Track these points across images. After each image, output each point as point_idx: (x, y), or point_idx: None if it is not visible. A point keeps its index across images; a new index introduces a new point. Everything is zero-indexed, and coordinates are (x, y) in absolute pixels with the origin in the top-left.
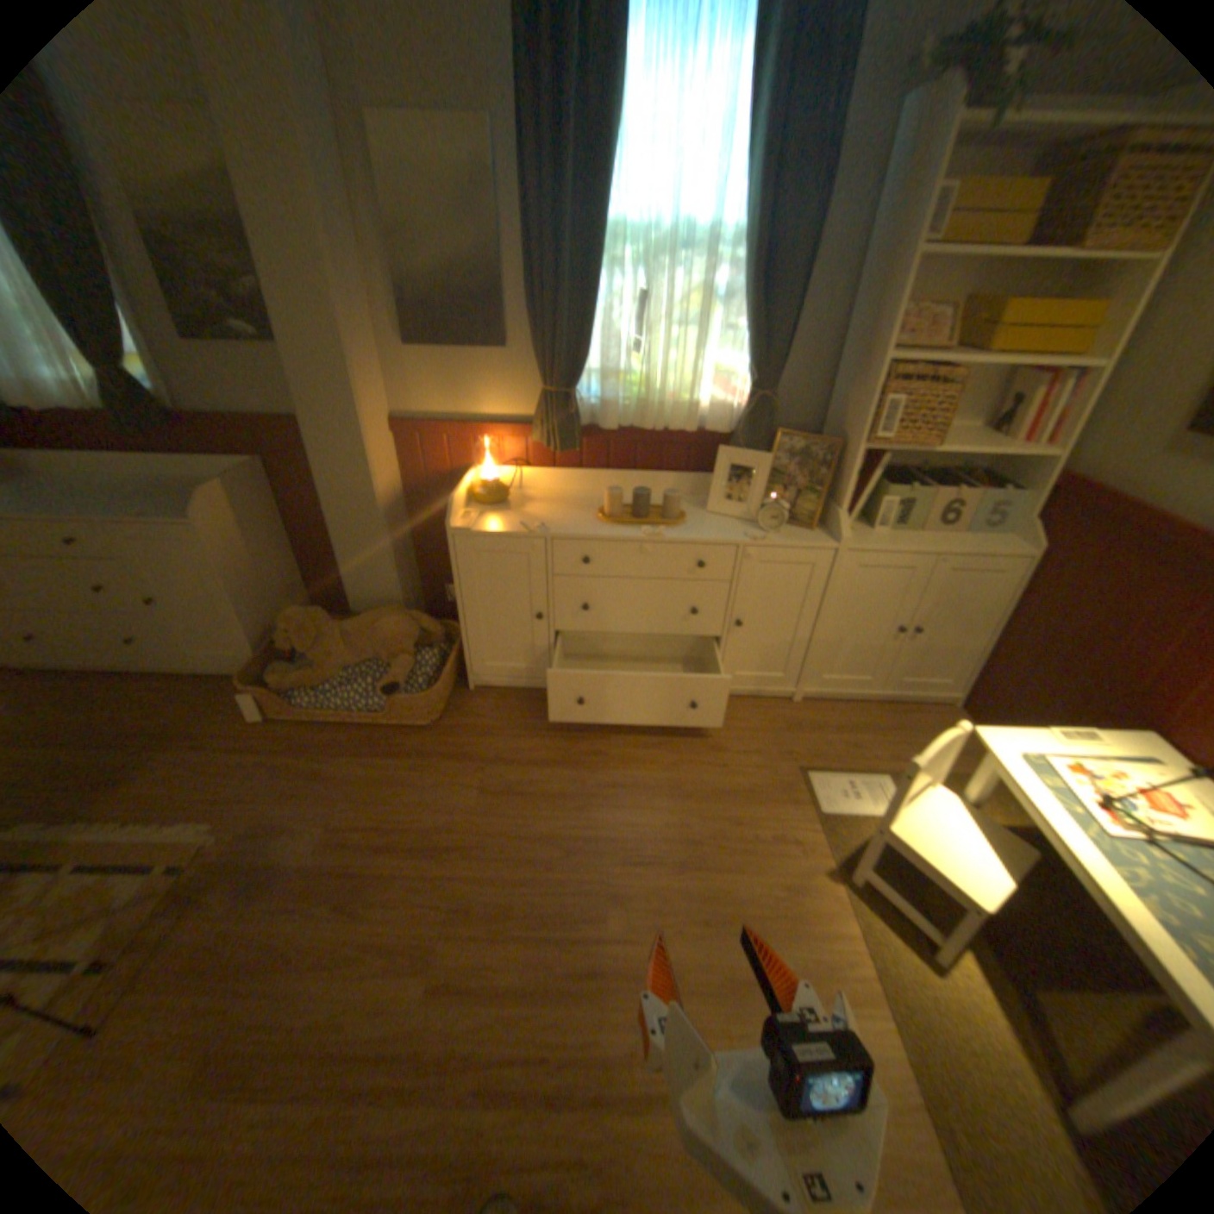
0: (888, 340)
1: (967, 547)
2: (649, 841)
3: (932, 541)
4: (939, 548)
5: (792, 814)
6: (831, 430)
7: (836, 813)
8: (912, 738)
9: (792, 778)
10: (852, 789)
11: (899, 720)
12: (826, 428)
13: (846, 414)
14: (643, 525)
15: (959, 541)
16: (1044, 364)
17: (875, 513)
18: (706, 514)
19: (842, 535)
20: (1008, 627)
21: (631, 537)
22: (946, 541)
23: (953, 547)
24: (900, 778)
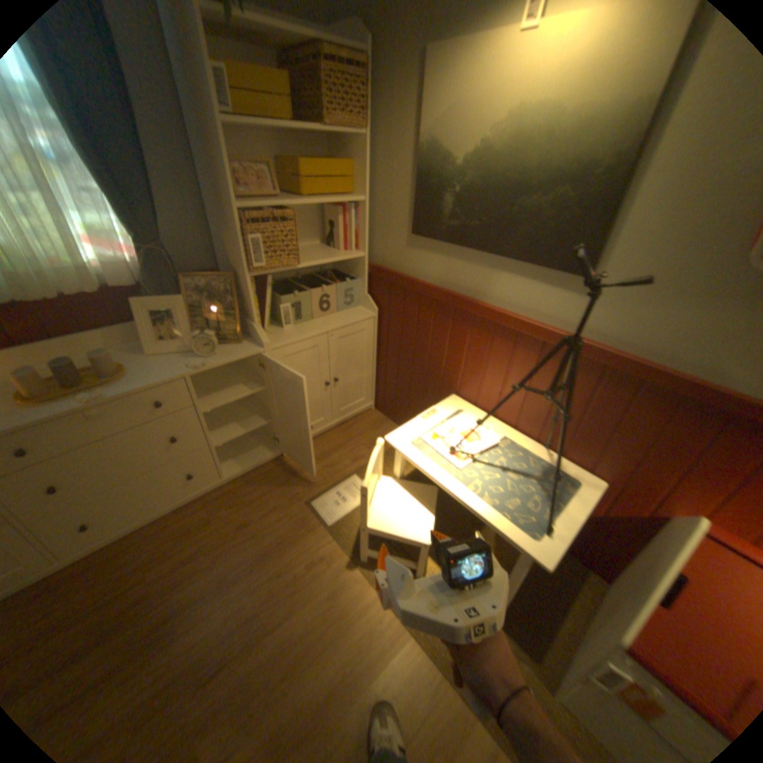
0: (228, 193)
1: (340, 322)
2: (213, 646)
3: (320, 324)
4: (326, 328)
5: (311, 539)
6: (223, 265)
7: (335, 519)
8: (357, 441)
9: (302, 512)
10: (339, 496)
11: (347, 433)
12: (219, 263)
13: (227, 252)
14: (80, 391)
15: (335, 319)
16: (335, 201)
17: (279, 316)
18: (147, 357)
19: (262, 341)
20: (377, 358)
21: (67, 409)
22: (328, 322)
23: (333, 325)
24: (360, 471)
